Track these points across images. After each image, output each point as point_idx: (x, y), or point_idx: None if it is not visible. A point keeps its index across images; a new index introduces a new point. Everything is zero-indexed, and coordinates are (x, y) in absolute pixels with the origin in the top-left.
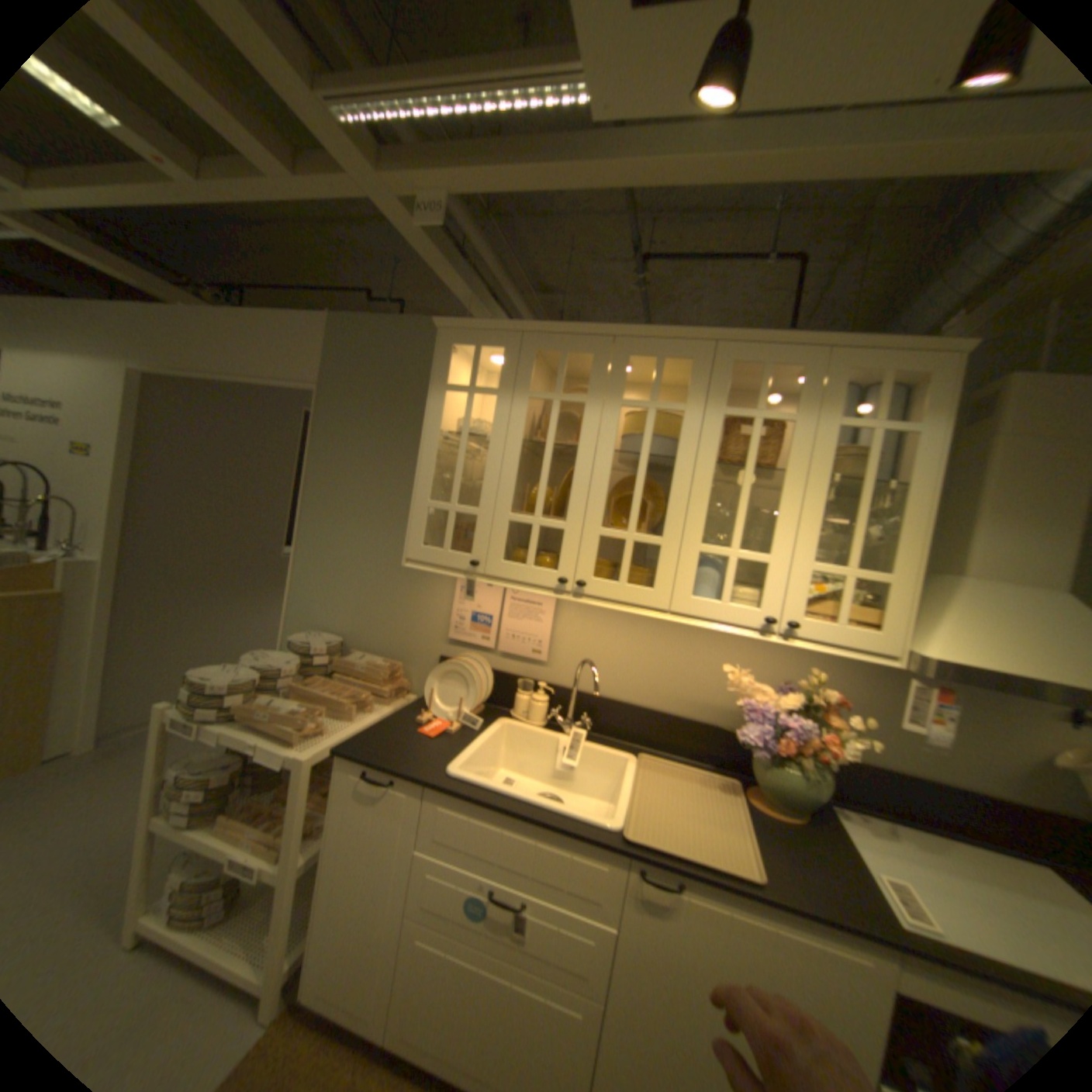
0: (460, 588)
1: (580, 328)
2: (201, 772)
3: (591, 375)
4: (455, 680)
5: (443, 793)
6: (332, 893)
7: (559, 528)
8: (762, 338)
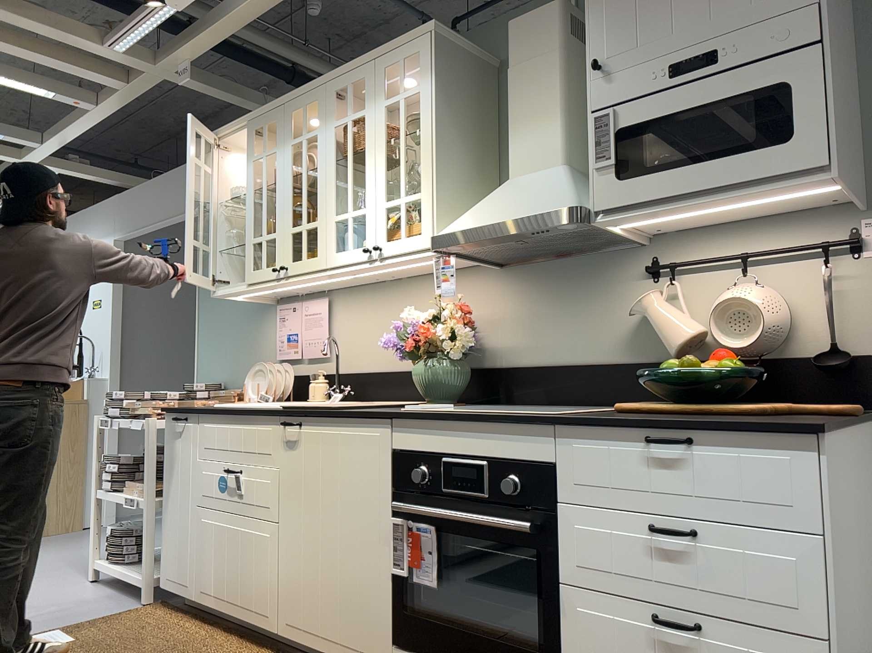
0: (278, 319)
1: (268, 108)
2: (120, 456)
3: (277, 134)
4: (261, 377)
5: (204, 412)
6: (168, 504)
7: (273, 237)
8: (343, 72)
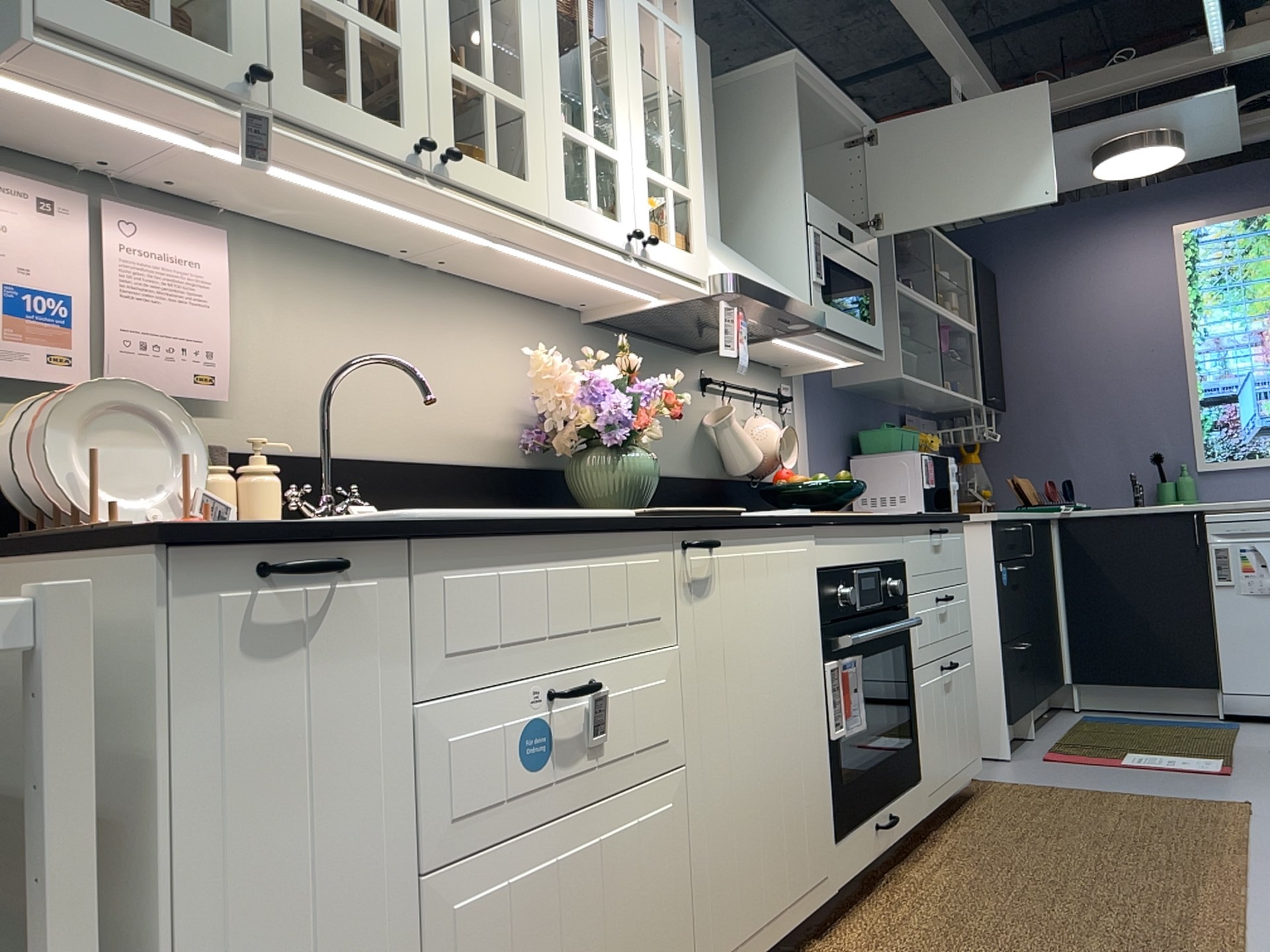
0: None
1: None
2: None
3: None
4: (106, 436)
5: (452, 534)
6: None
7: (391, 43)
8: None
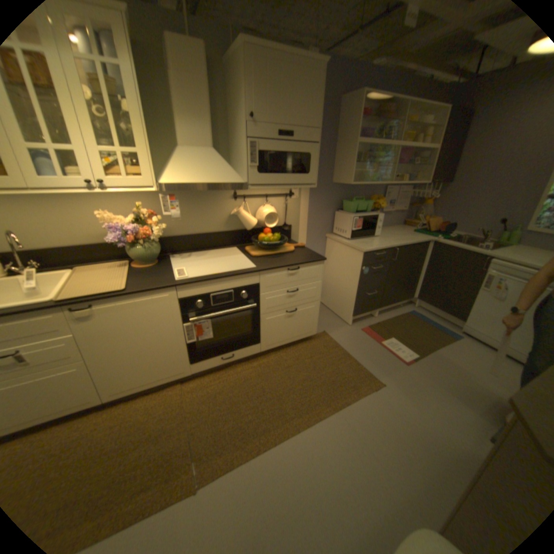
0: None
1: None
2: None
3: None
4: None
5: None
6: None
7: None
8: None
